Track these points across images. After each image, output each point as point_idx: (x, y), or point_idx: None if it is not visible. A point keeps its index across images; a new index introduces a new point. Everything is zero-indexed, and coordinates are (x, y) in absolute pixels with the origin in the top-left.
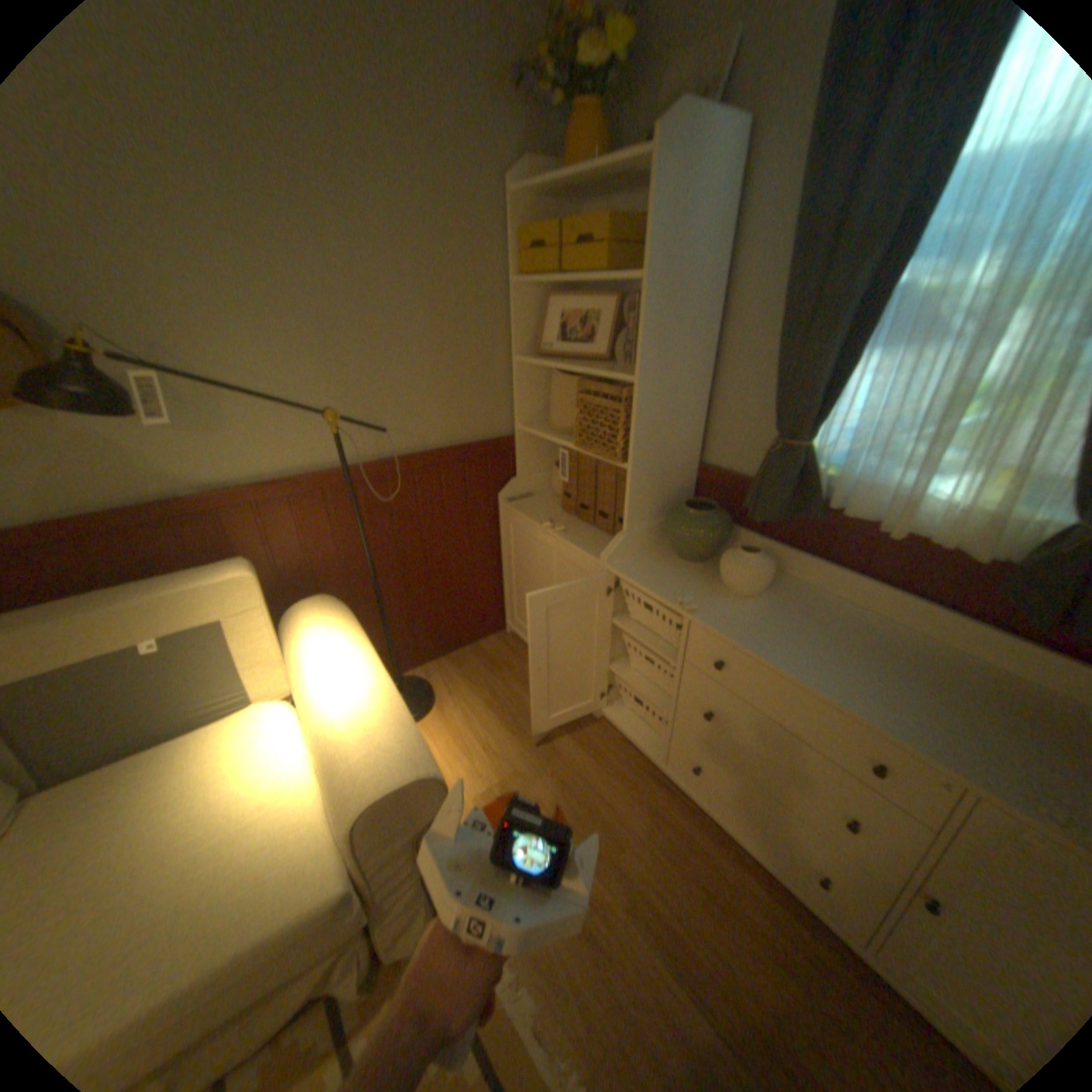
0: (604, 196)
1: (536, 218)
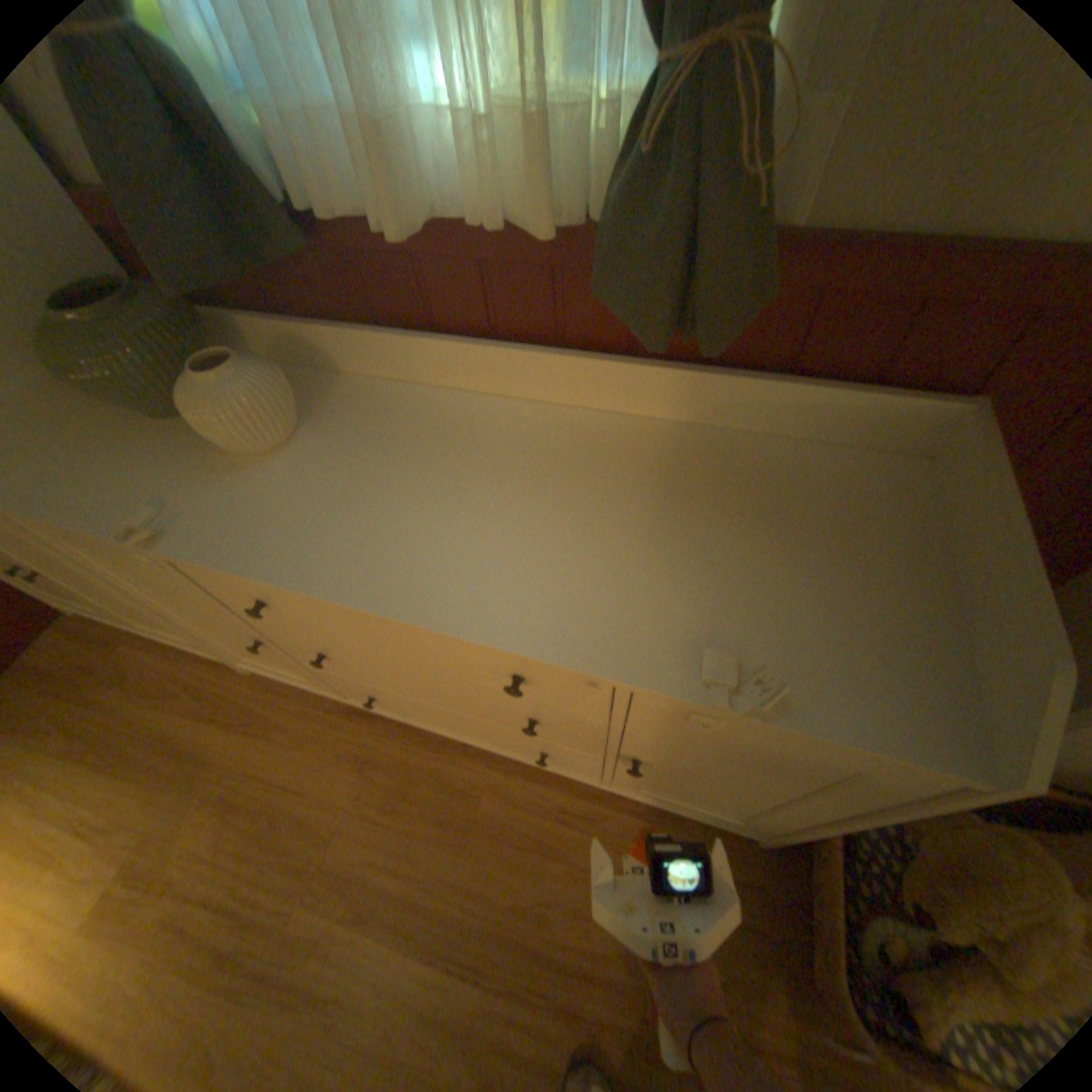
0: None
1: None
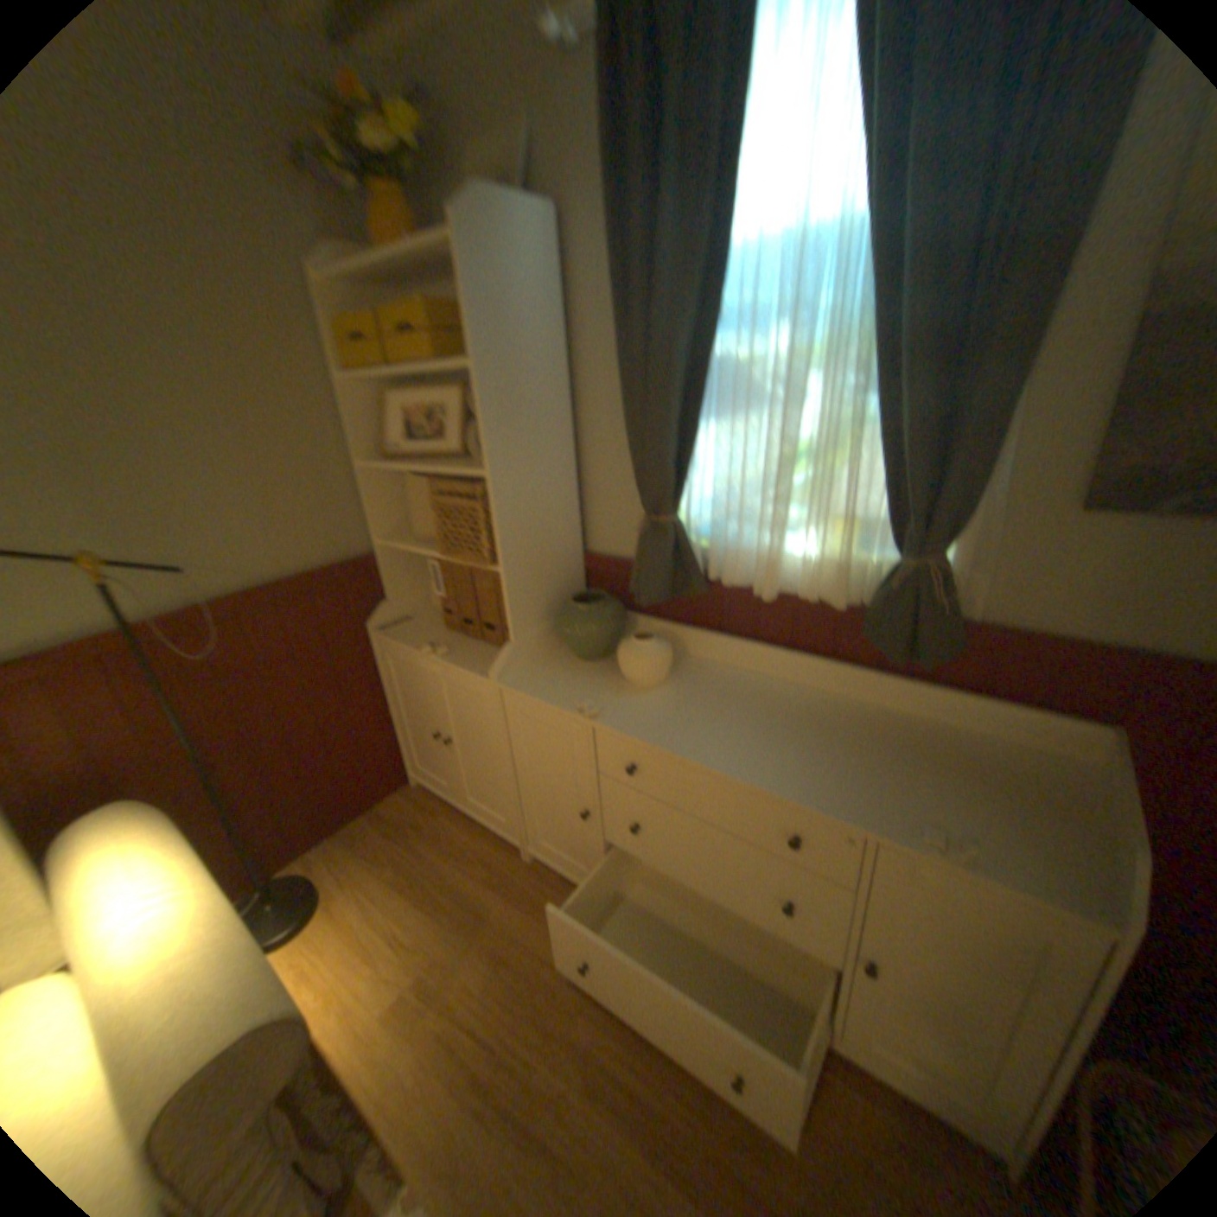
0: (427, 280)
1: (350, 304)
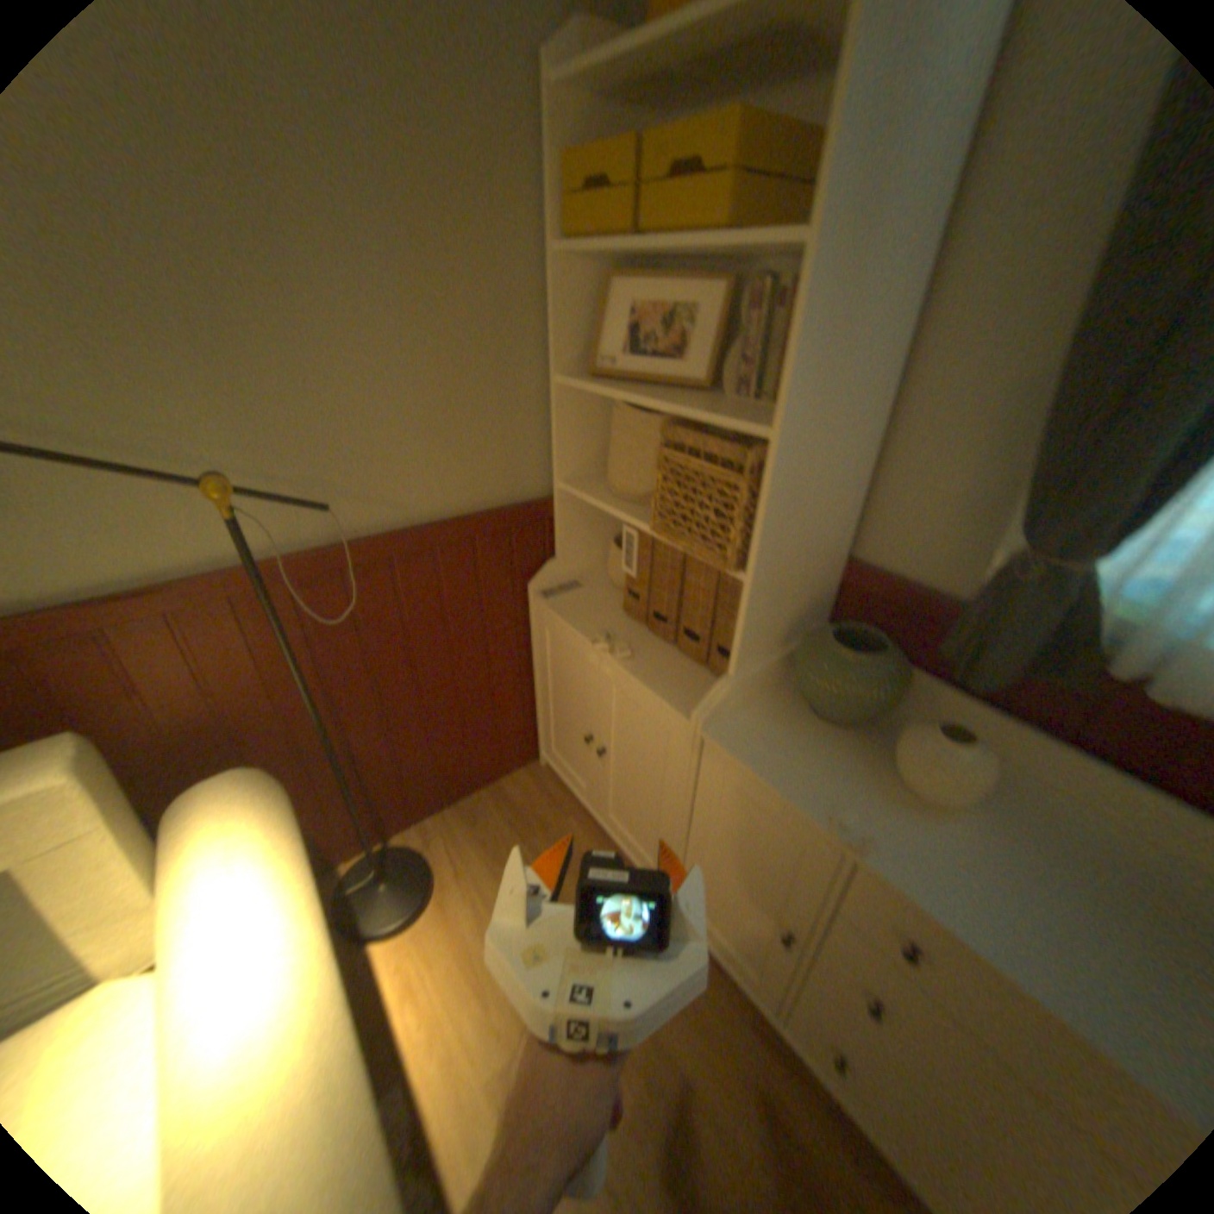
0: (712, 102)
1: (596, 135)
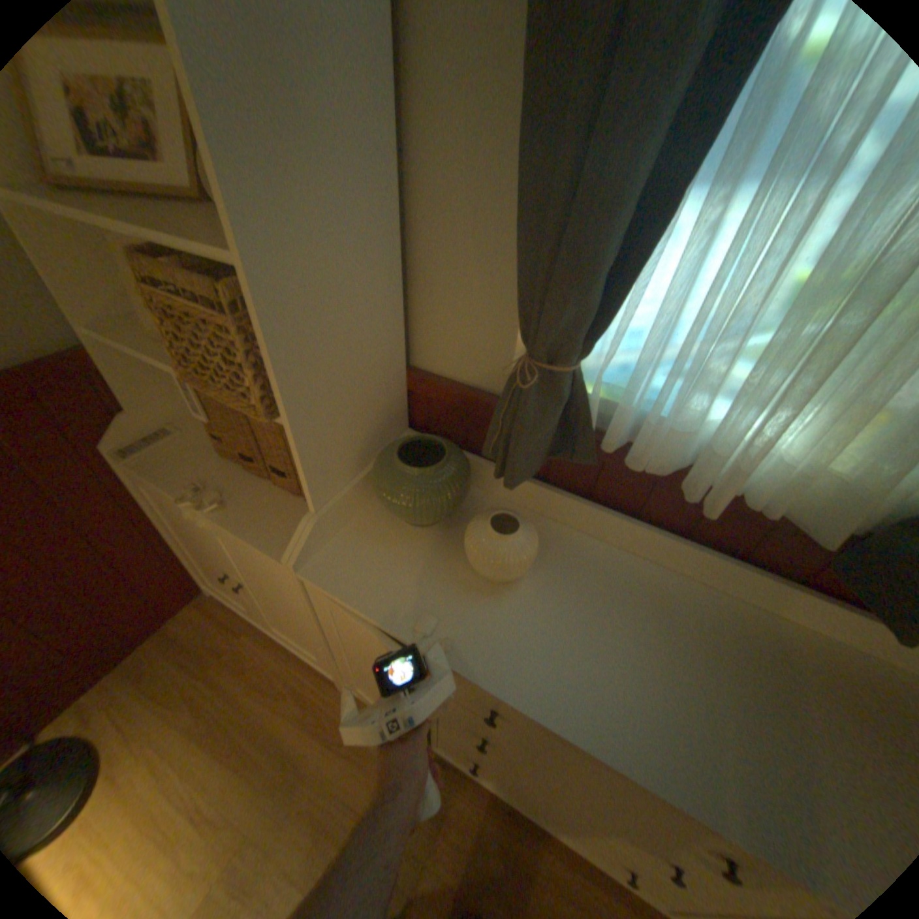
0: None
1: None
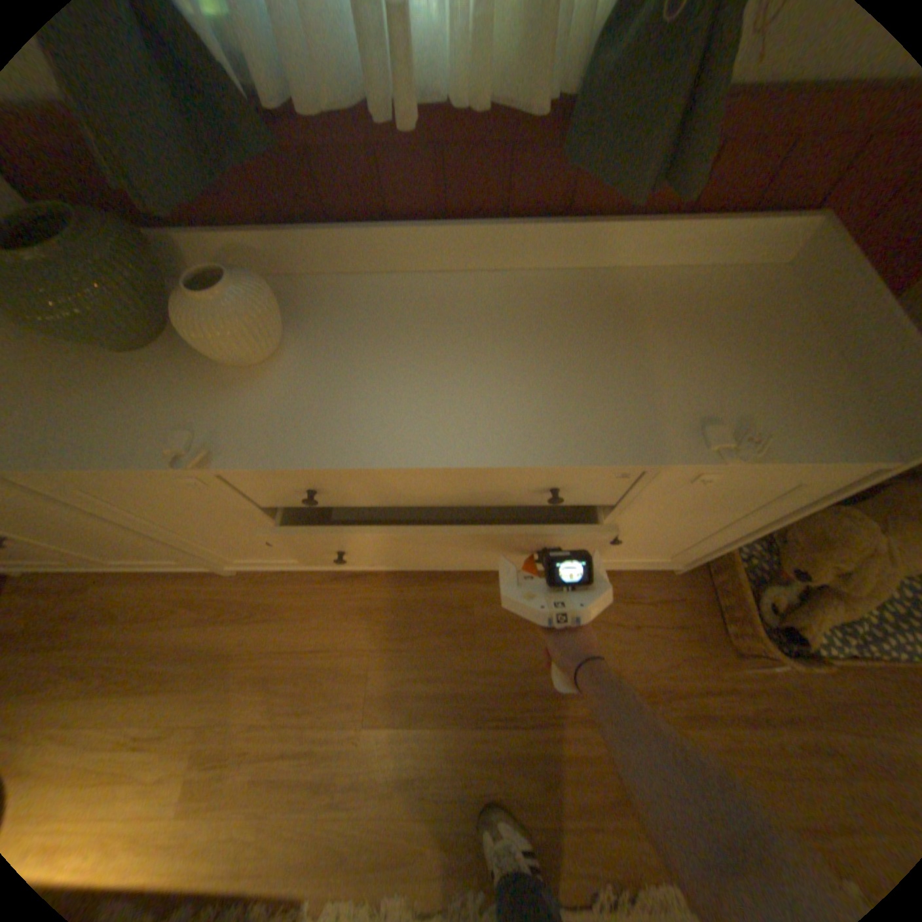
0: None
1: None
